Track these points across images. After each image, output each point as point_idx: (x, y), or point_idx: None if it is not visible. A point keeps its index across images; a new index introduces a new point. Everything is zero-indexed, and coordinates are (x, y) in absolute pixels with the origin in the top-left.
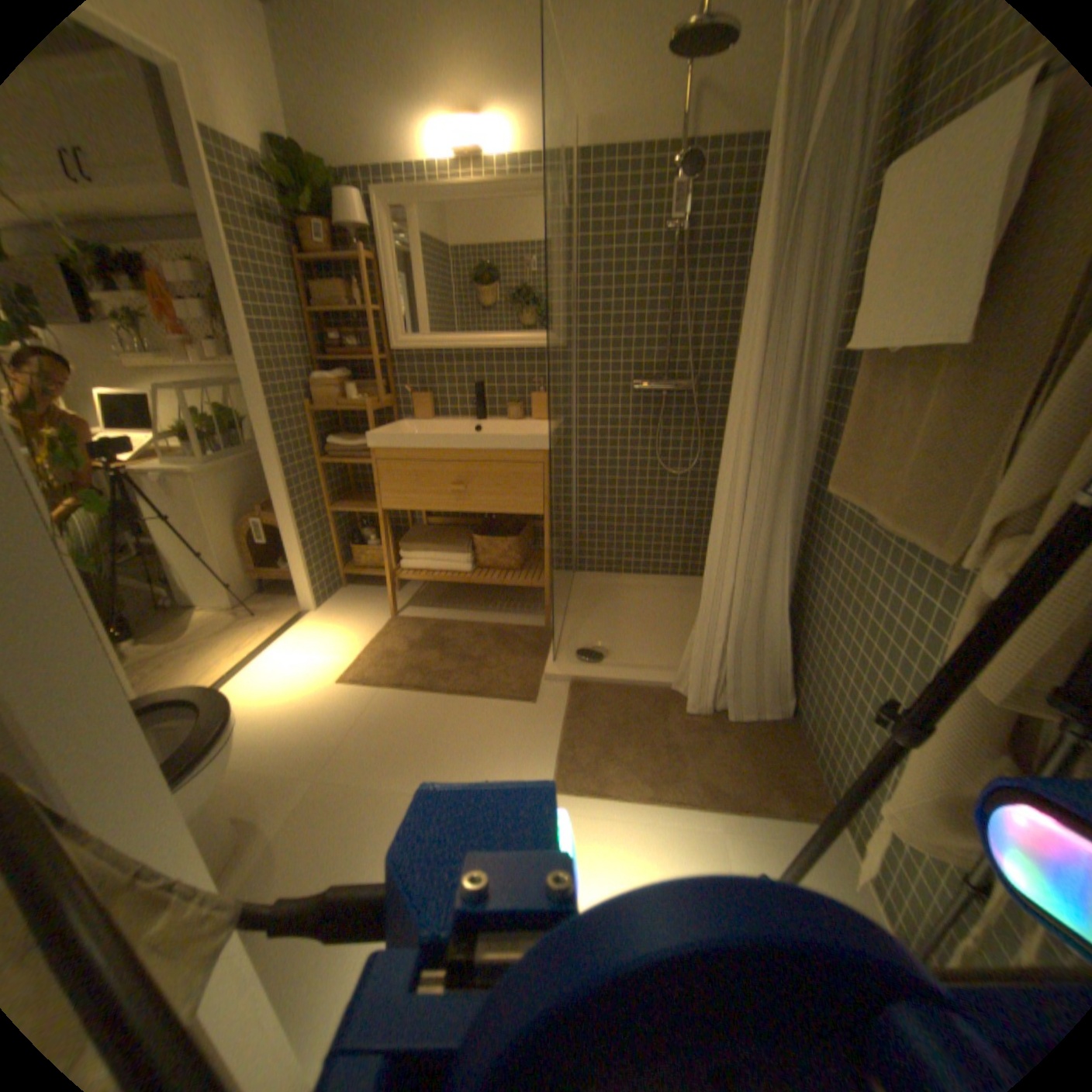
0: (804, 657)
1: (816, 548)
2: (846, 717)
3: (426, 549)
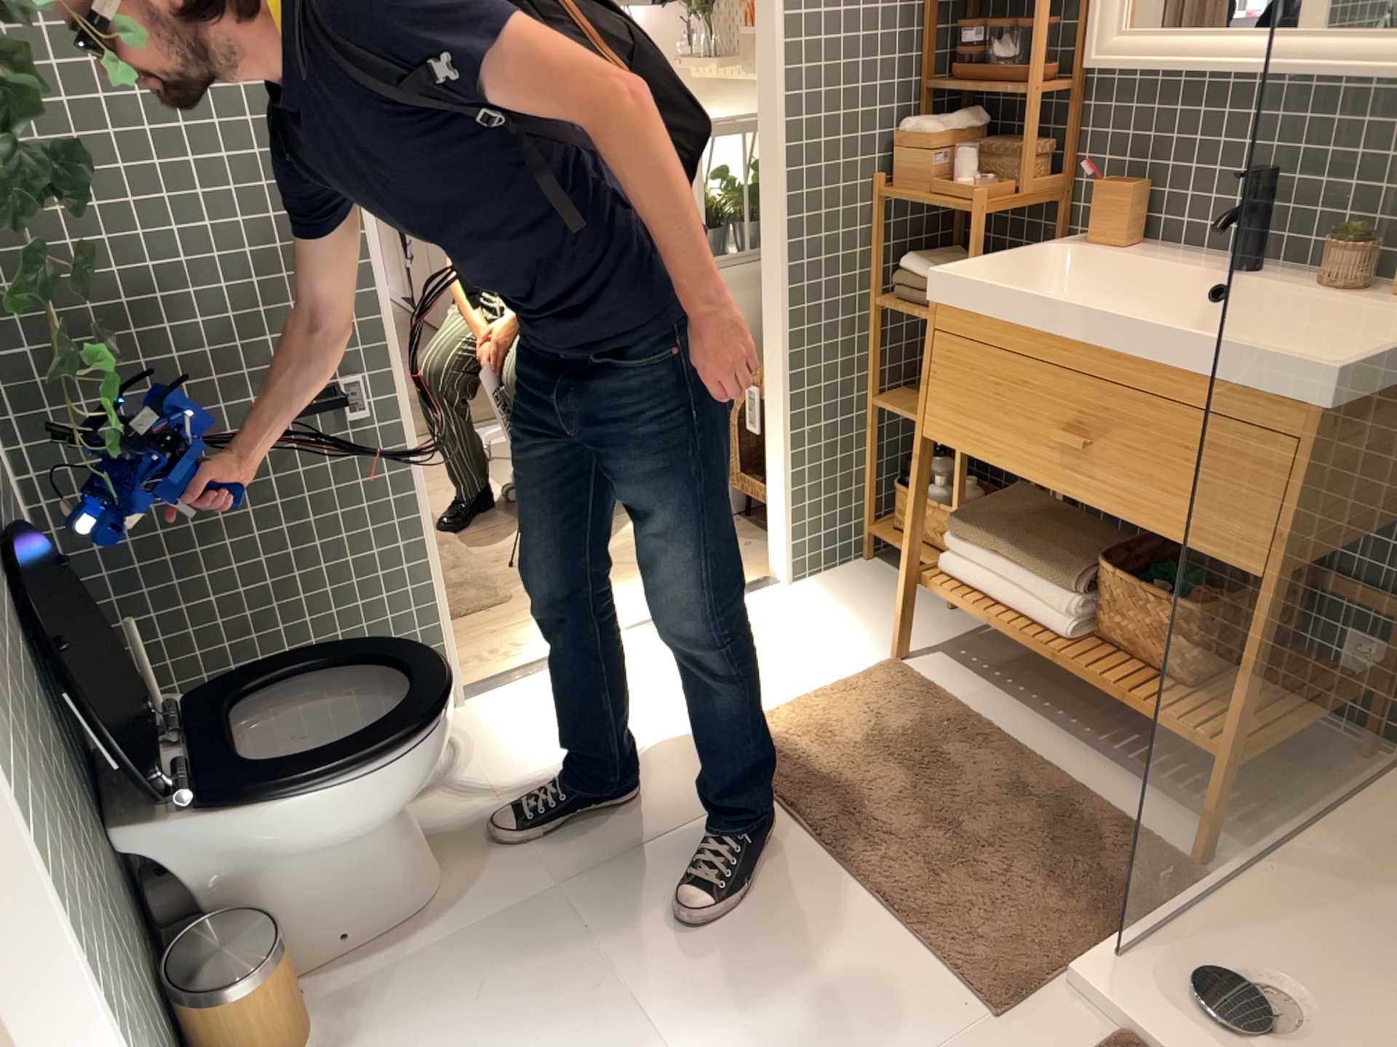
0: None
1: None
2: None
3: (1006, 551)
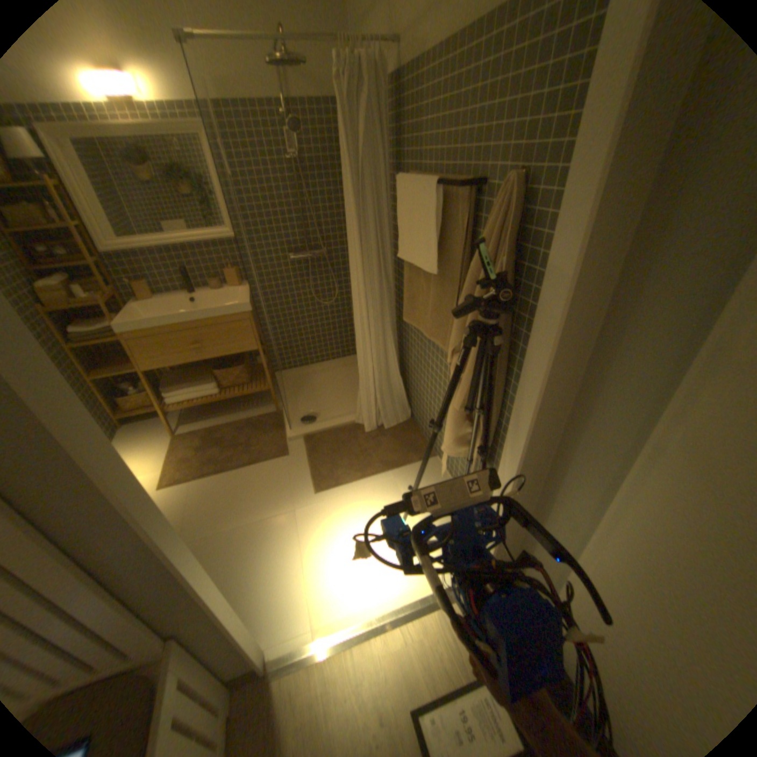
0: (408, 387)
1: (402, 337)
2: (428, 409)
3: (179, 388)
